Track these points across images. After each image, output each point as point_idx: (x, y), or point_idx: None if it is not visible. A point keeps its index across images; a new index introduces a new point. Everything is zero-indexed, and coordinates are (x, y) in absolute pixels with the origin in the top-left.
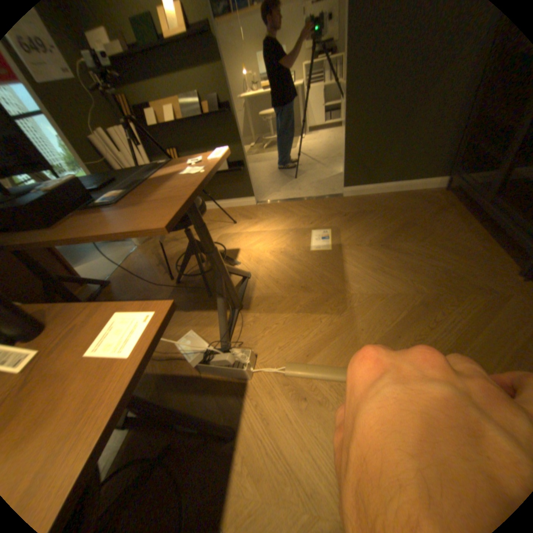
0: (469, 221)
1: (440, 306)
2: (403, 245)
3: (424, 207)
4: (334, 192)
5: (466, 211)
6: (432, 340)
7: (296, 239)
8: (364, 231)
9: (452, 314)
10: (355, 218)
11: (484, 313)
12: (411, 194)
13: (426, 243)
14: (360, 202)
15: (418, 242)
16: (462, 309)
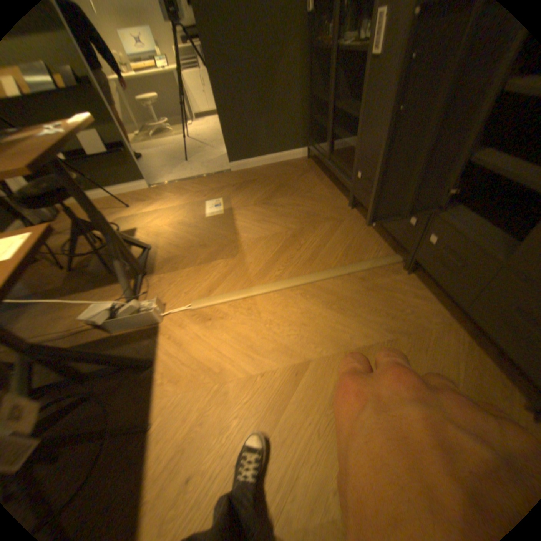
0: (322, 177)
1: (303, 234)
2: (279, 200)
3: (292, 171)
4: (223, 168)
5: (320, 170)
6: (298, 256)
7: (192, 210)
8: (249, 195)
9: (310, 237)
10: (242, 186)
11: (329, 232)
12: (284, 163)
13: (294, 196)
14: (245, 174)
15: (289, 196)
16: (316, 233)
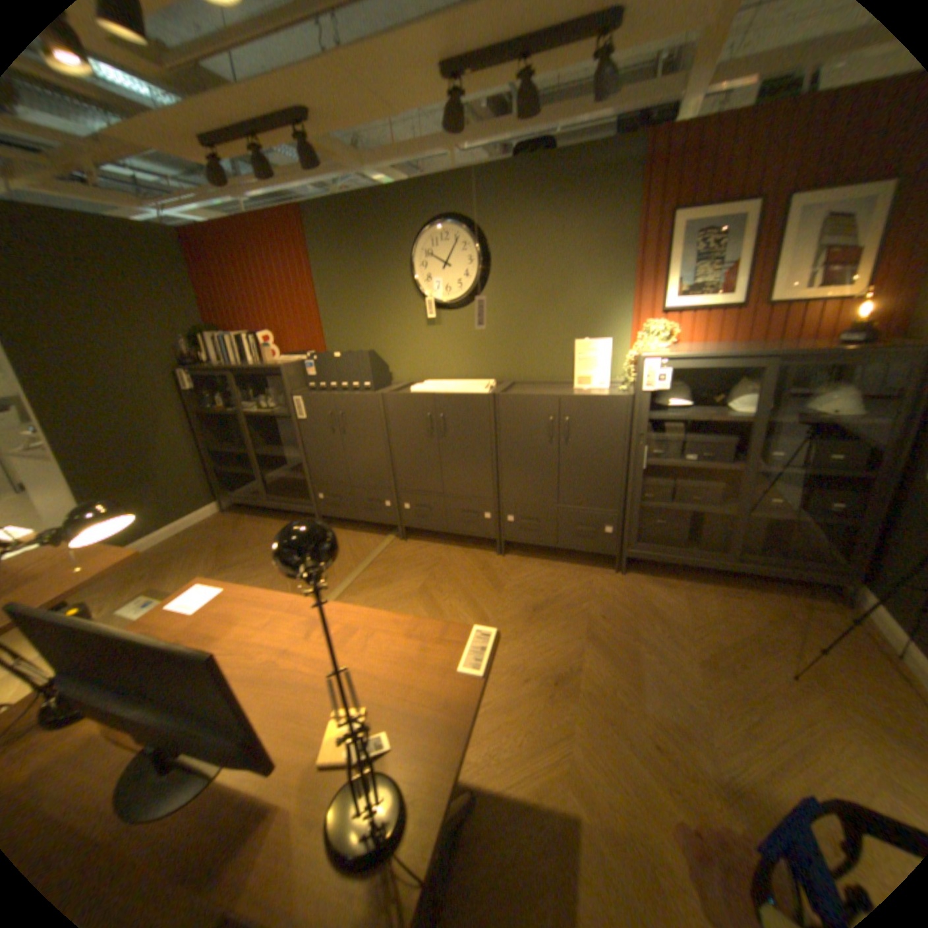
0: (263, 520)
1: None
2: (237, 558)
3: (218, 530)
4: None
5: (254, 517)
6: None
7: None
8: (186, 573)
9: None
10: (160, 572)
11: None
12: (193, 529)
13: (252, 547)
14: (144, 560)
15: (246, 550)
16: None
